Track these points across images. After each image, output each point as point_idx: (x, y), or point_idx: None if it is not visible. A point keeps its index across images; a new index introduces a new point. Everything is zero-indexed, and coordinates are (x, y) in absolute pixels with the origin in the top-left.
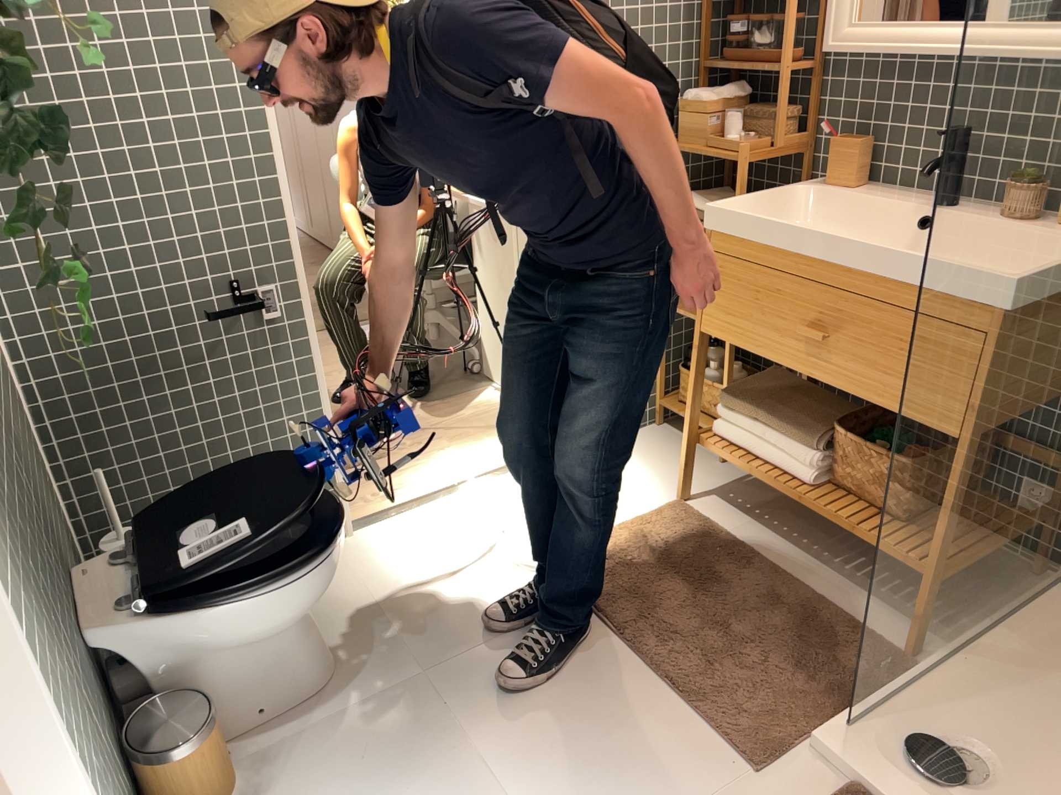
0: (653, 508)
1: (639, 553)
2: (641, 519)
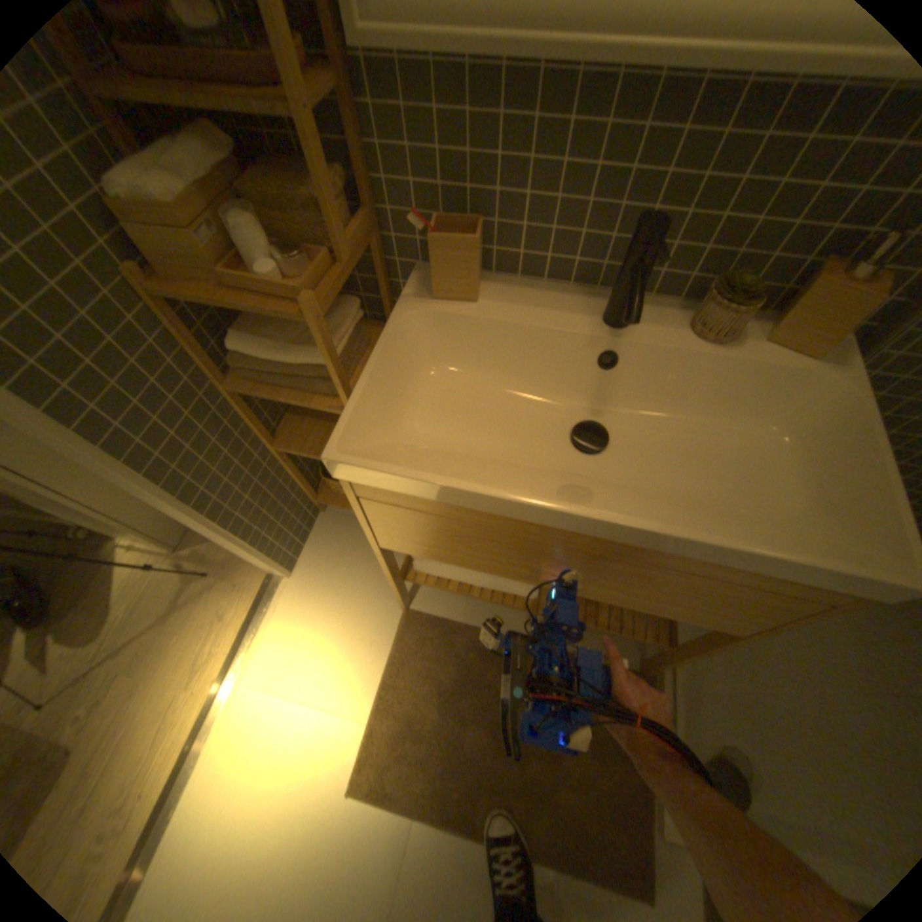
0: (388, 639)
1: (417, 714)
2: (390, 664)
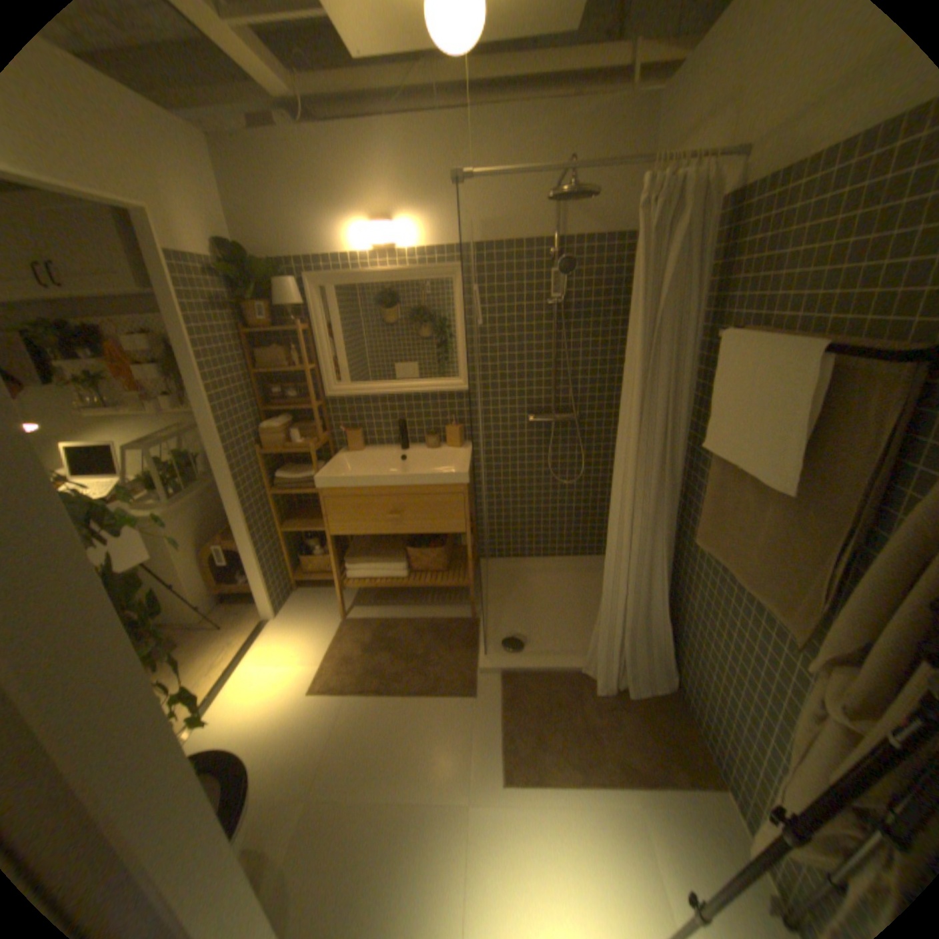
0: (333, 630)
1: (348, 654)
2: (333, 639)
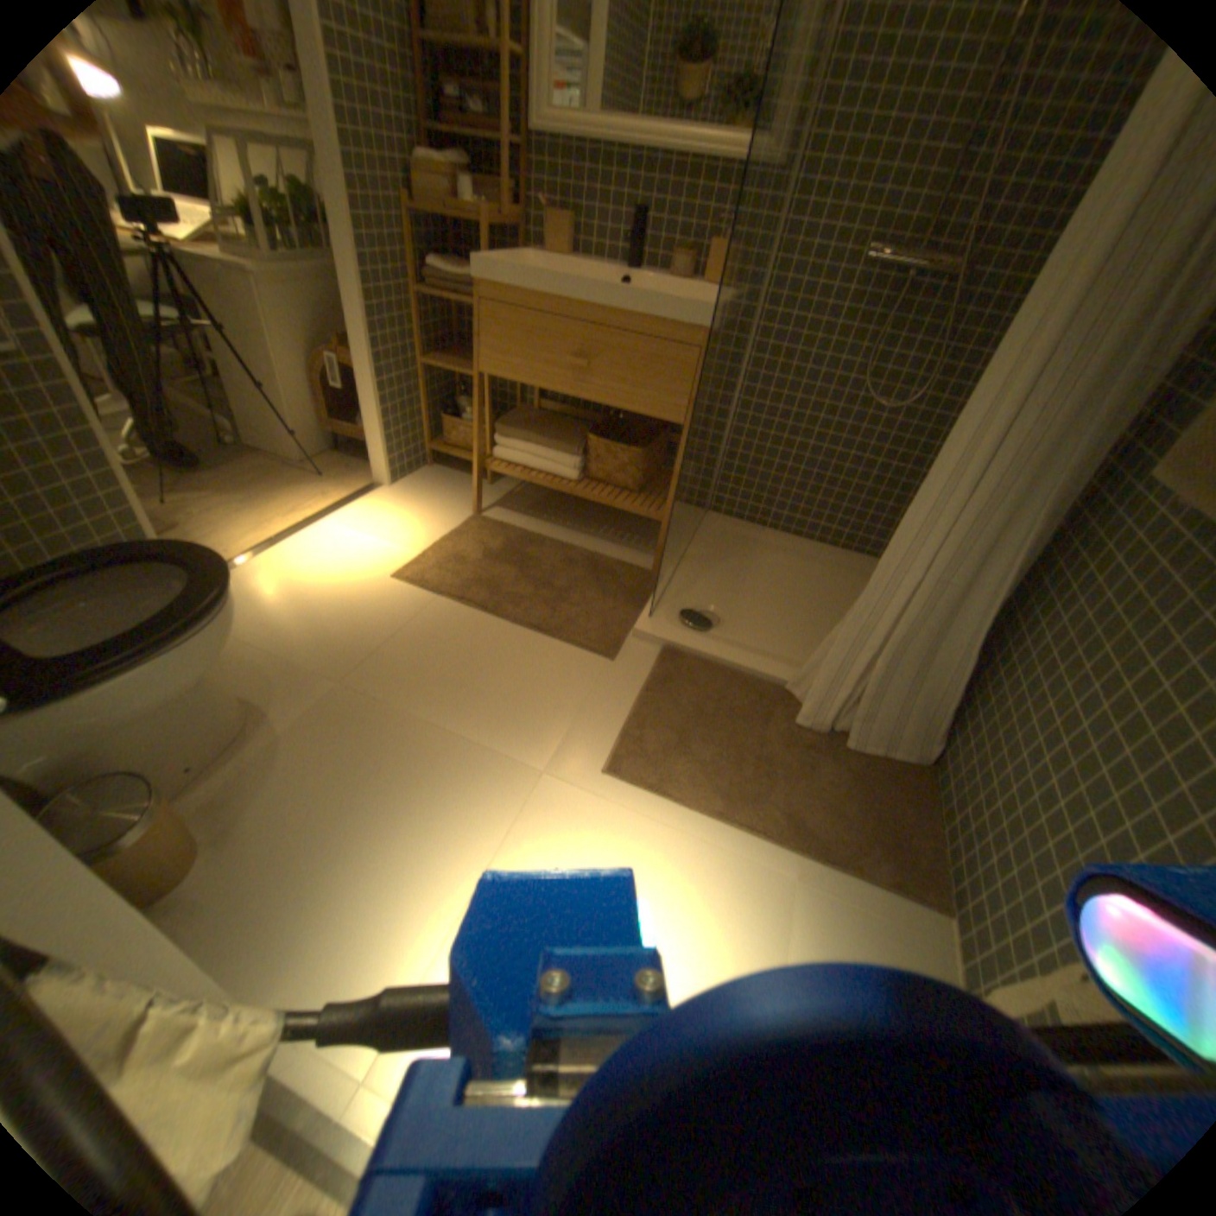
0: (457, 521)
1: (464, 553)
2: (453, 531)
